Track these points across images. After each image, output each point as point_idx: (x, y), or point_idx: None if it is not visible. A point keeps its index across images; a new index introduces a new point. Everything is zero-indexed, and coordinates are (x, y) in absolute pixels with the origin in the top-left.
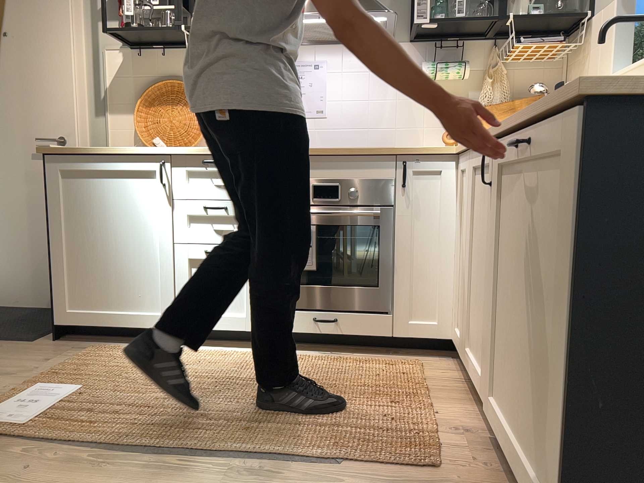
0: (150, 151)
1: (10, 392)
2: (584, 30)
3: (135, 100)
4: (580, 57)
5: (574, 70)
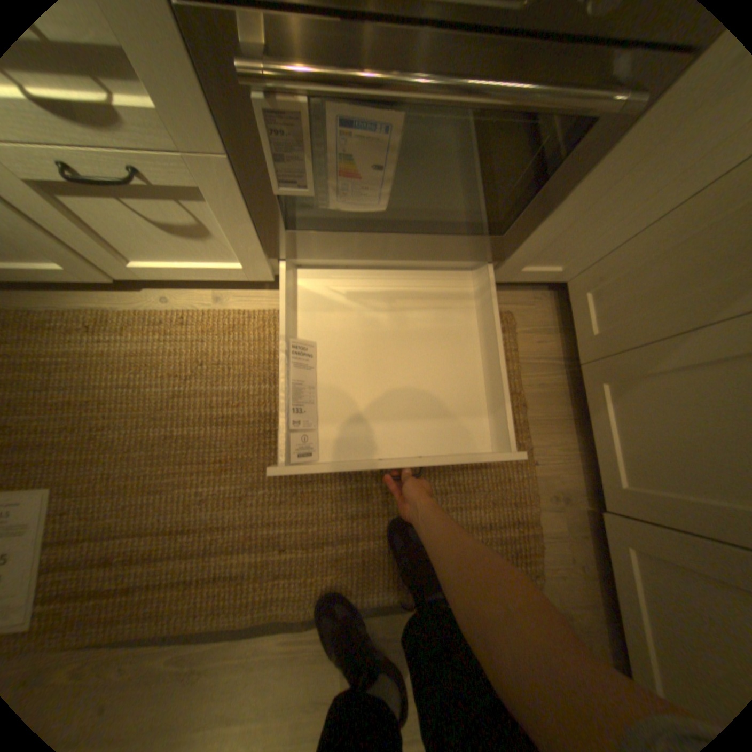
0: None
1: None
2: None
3: None
4: None
5: None
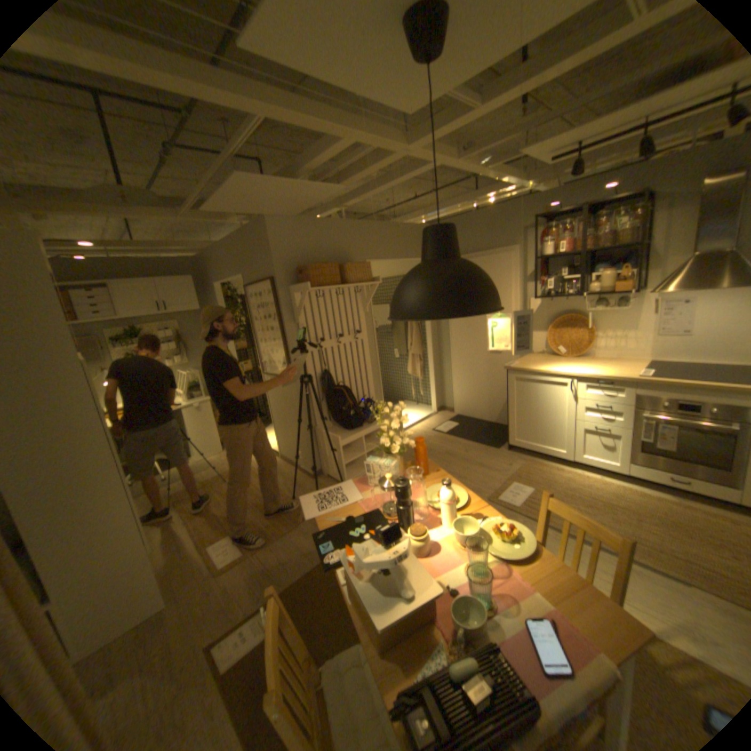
0: (564, 373)
1: (503, 482)
2: None
3: (546, 324)
4: None
5: None
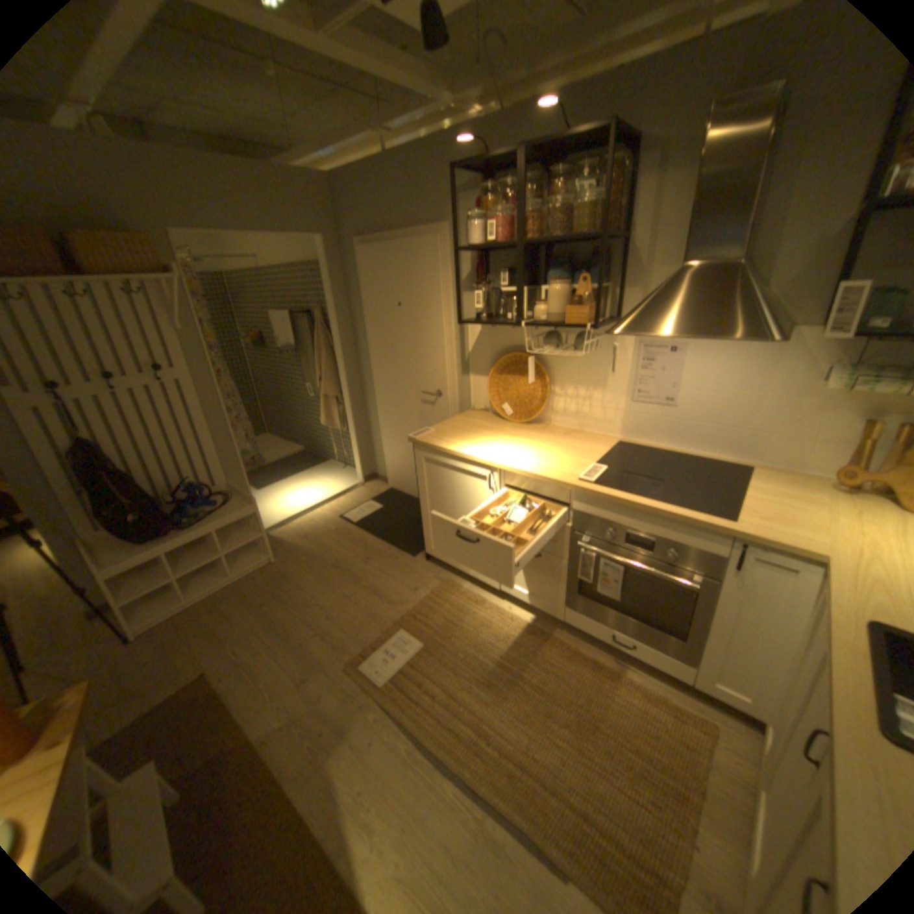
0: (481, 461)
1: (385, 630)
2: None
3: (490, 365)
4: None
5: None
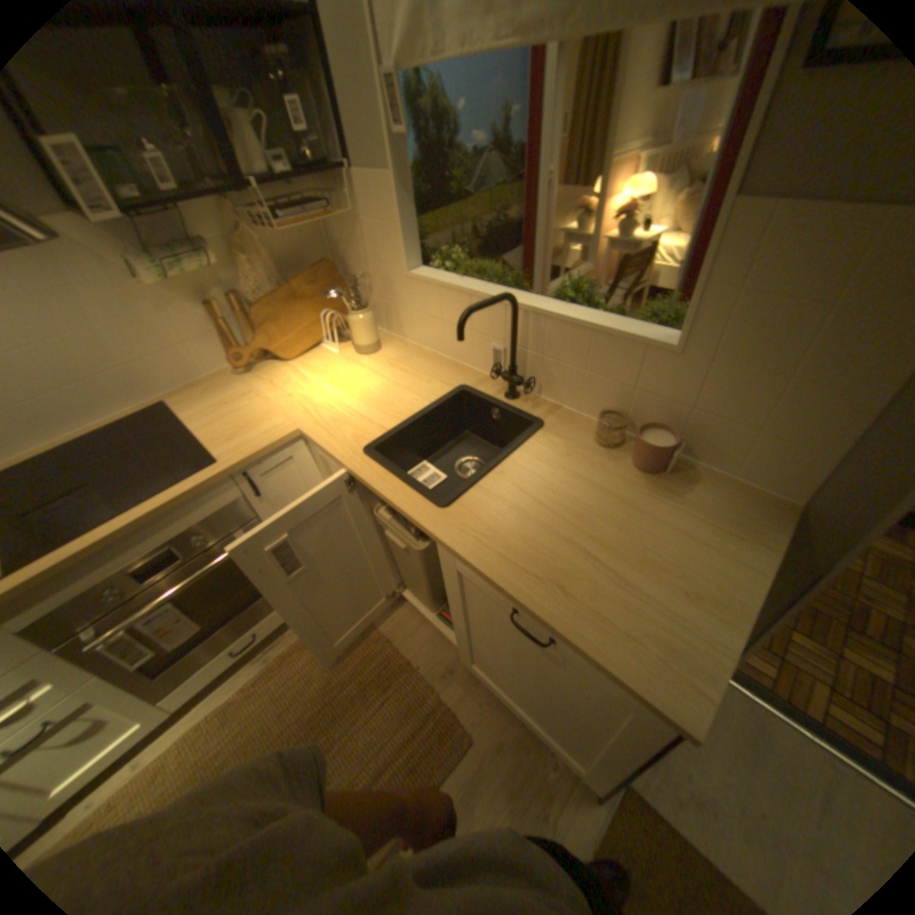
0: None
1: None
2: (342, 180)
3: None
4: (345, 213)
5: (338, 224)
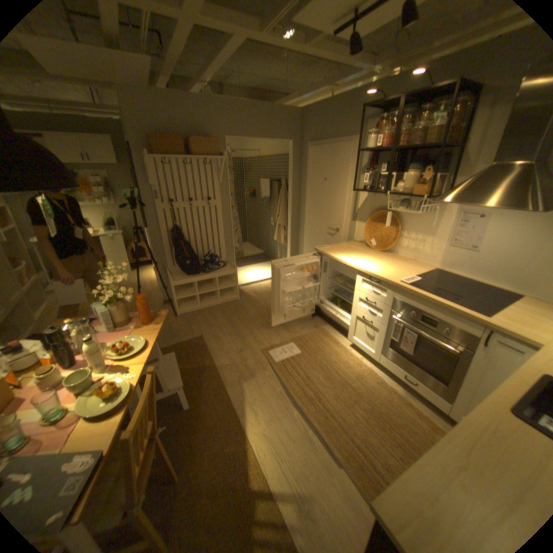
0: (349, 265)
1: (283, 341)
2: None
3: (369, 216)
4: None
5: None
